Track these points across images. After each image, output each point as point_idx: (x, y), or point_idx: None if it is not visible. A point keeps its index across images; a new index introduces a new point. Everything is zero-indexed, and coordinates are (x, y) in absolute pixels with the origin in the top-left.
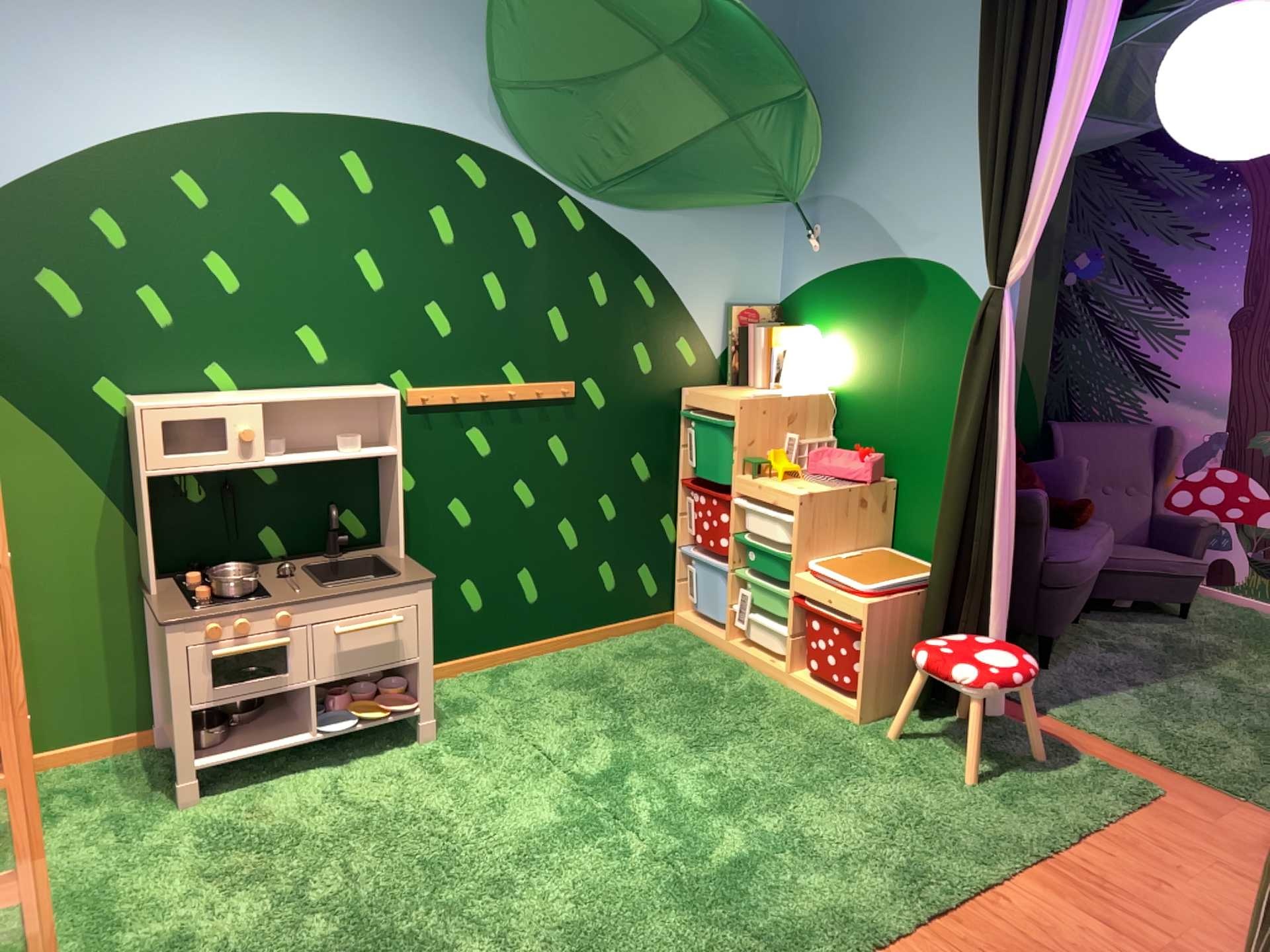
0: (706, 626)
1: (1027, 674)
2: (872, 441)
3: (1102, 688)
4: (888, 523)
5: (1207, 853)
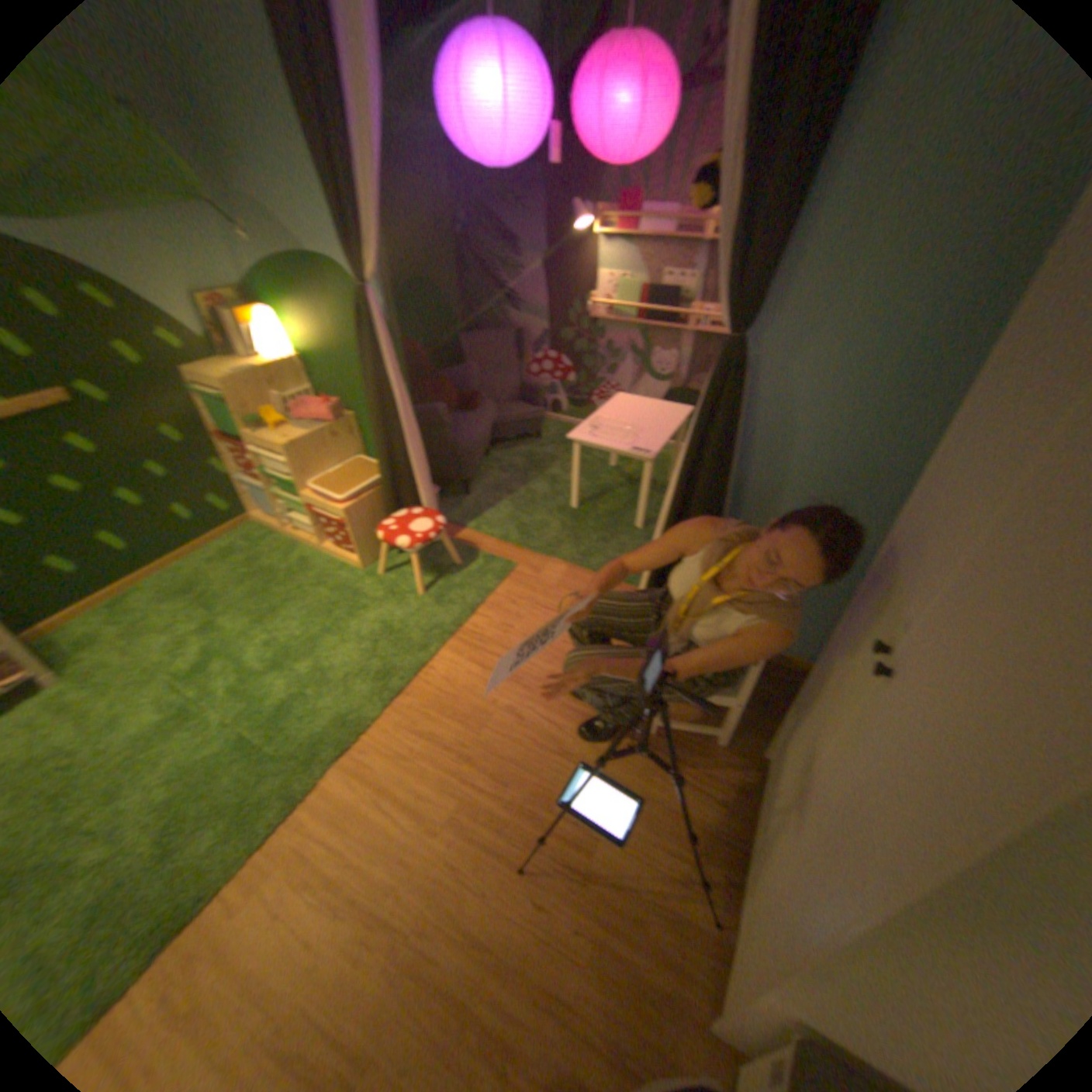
0: (267, 521)
1: (435, 534)
2: (331, 389)
3: (494, 502)
4: (355, 441)
5: (529, 601)
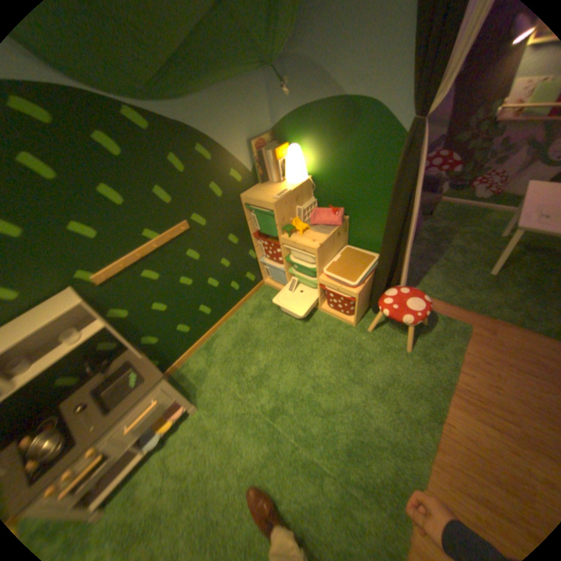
0: (278, 285)
1: (430, 311)
2: (333, 199)
3: (425, 268)
4: (346, 235)
5: (503, 361)
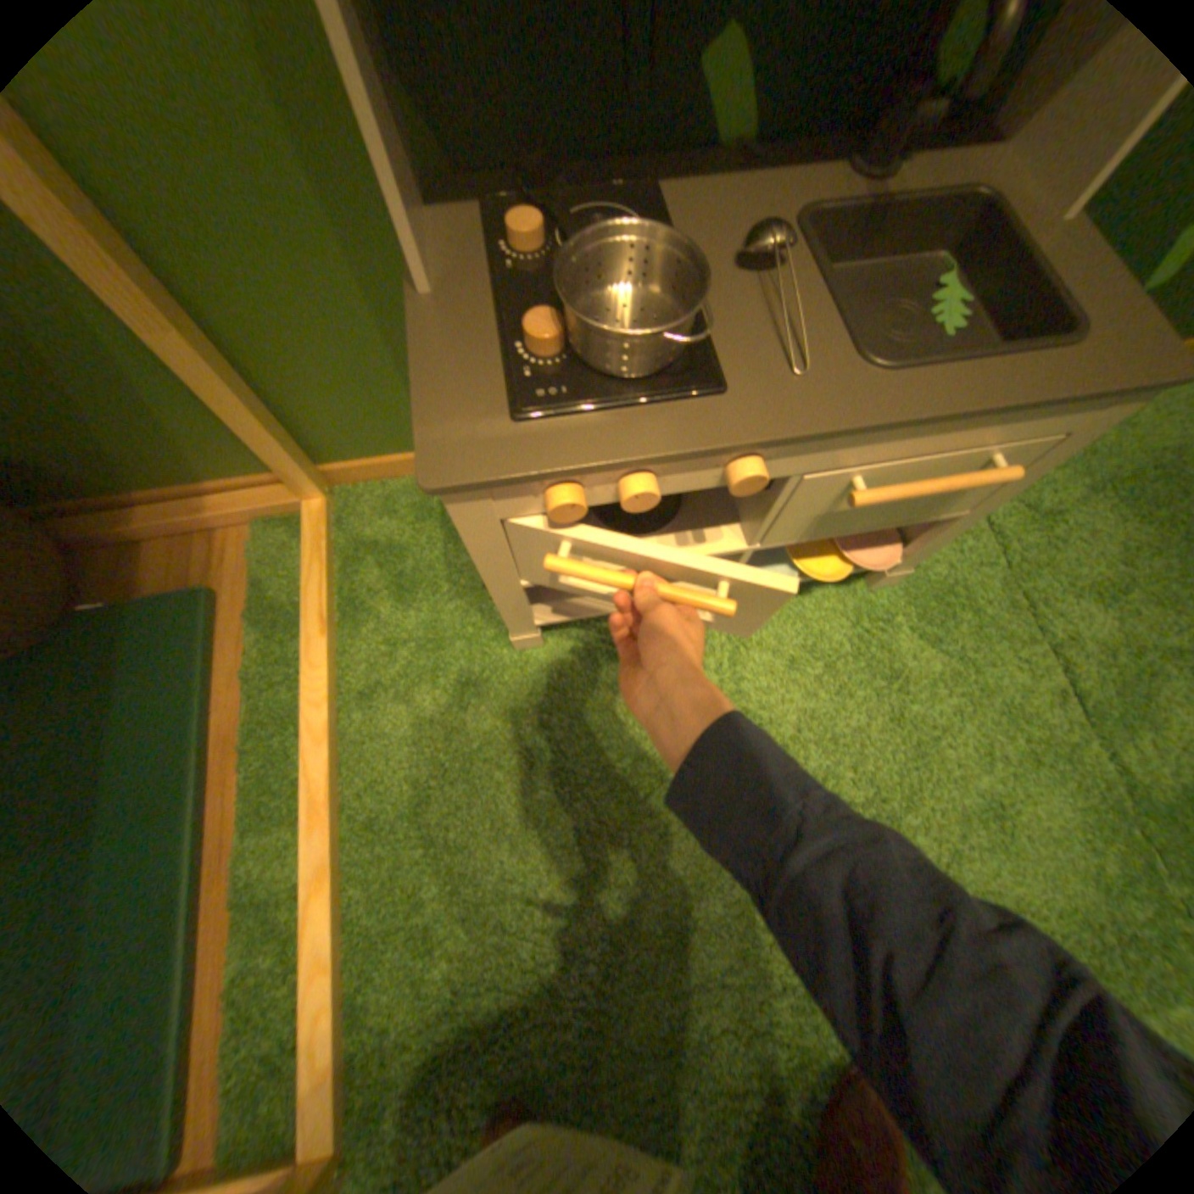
0: None
1: None
2: None
3: None
4: None
5: None
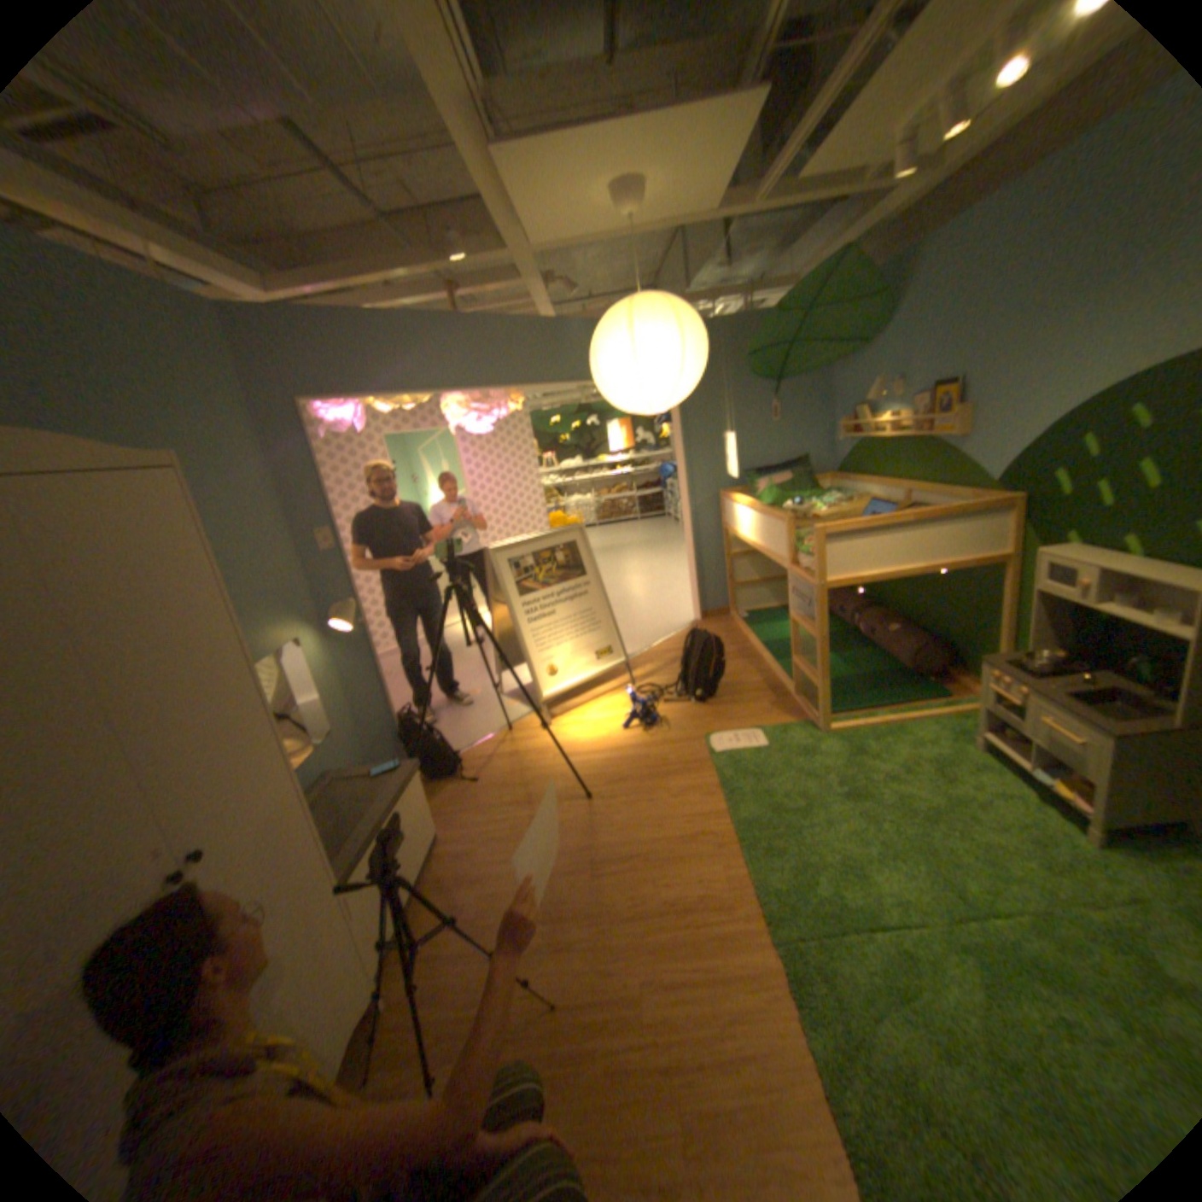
0: None
1: None
2: None
3: None
4: None
5: None
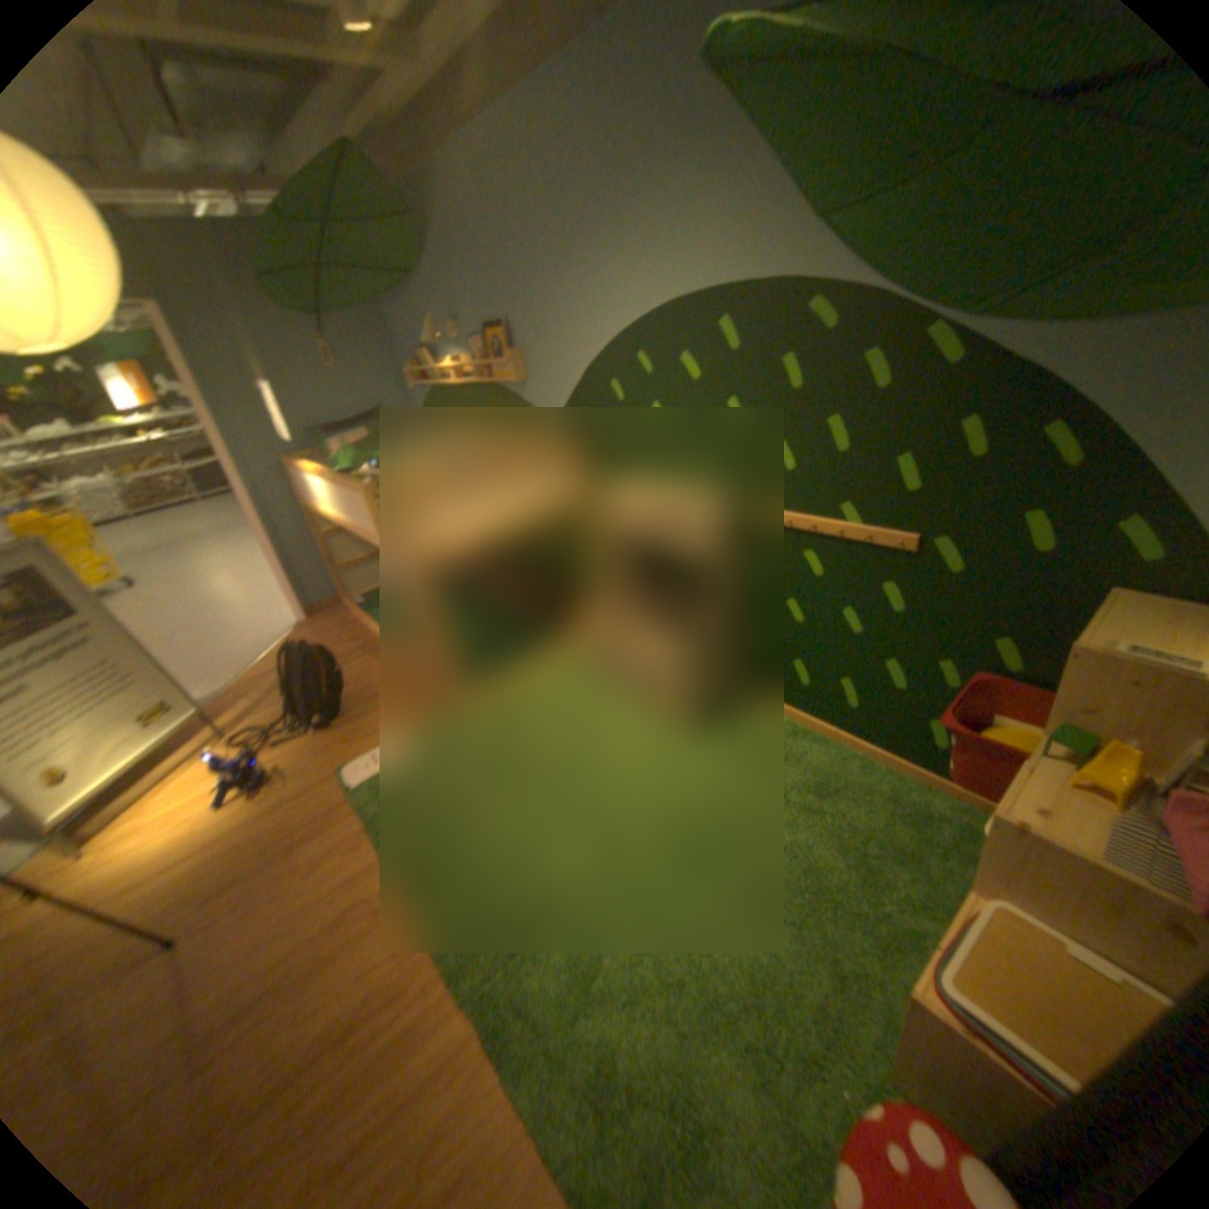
0: None
1: None
2: None
3: None
4: None
5: None
